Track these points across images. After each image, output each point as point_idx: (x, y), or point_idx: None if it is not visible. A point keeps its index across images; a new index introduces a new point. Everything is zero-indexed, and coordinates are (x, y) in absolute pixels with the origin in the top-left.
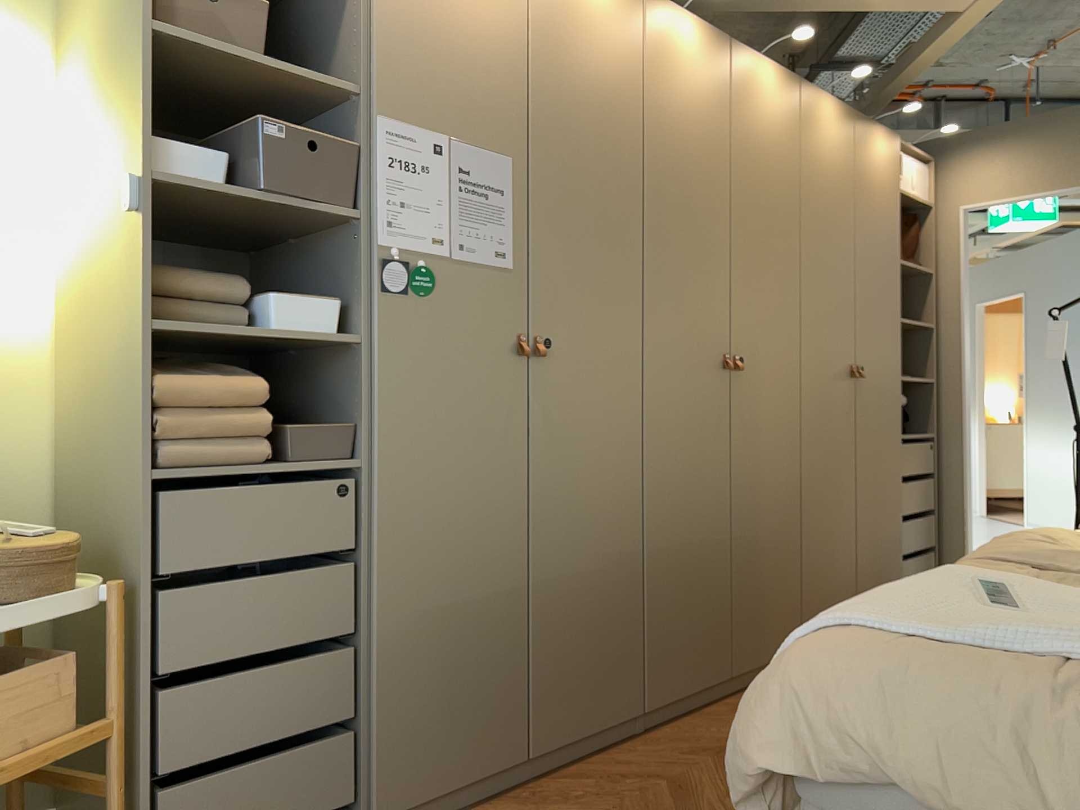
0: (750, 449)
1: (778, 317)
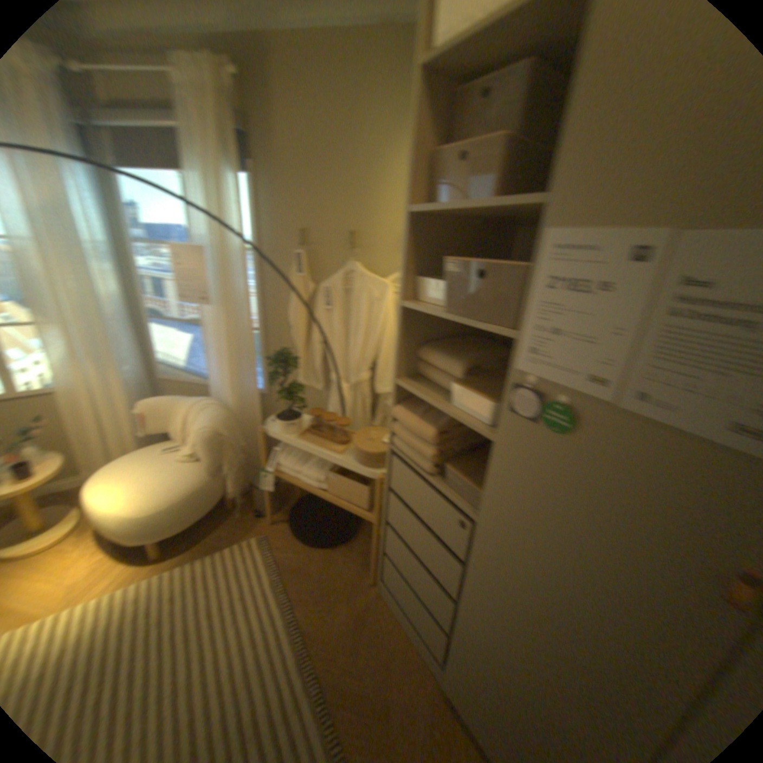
0: None
1: None
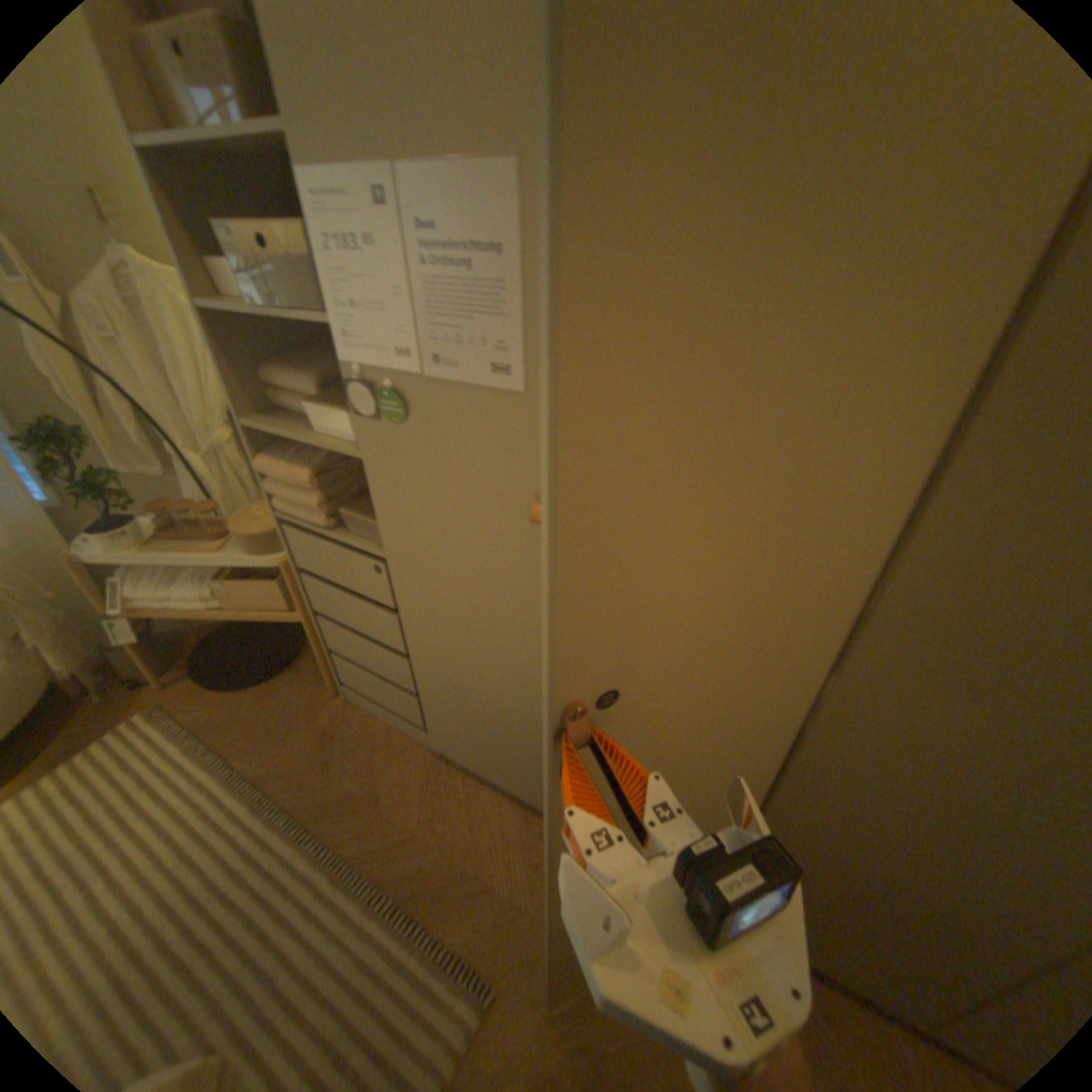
0: None
1: None
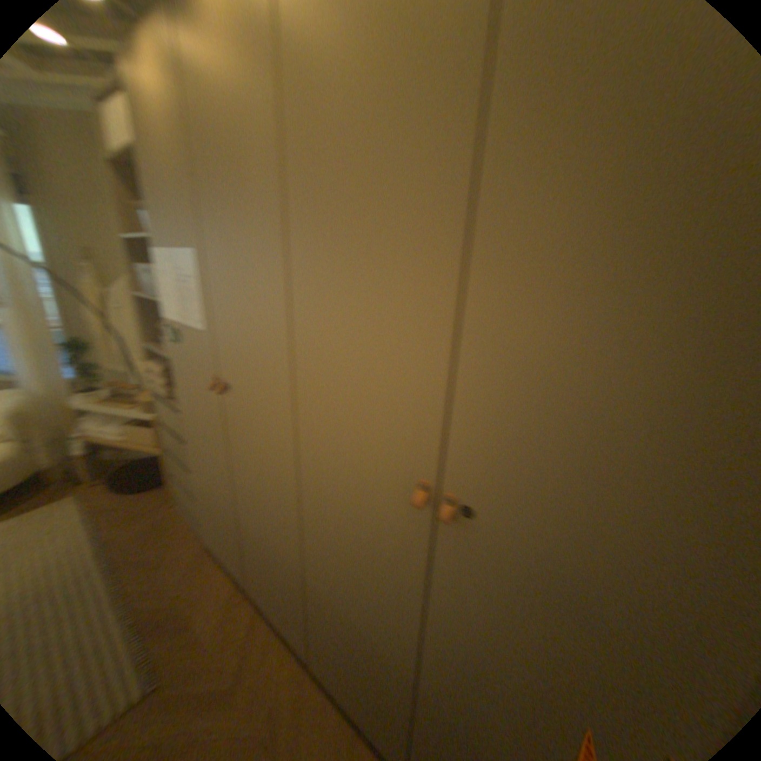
0: (467, 641)
1: (643, 499)
